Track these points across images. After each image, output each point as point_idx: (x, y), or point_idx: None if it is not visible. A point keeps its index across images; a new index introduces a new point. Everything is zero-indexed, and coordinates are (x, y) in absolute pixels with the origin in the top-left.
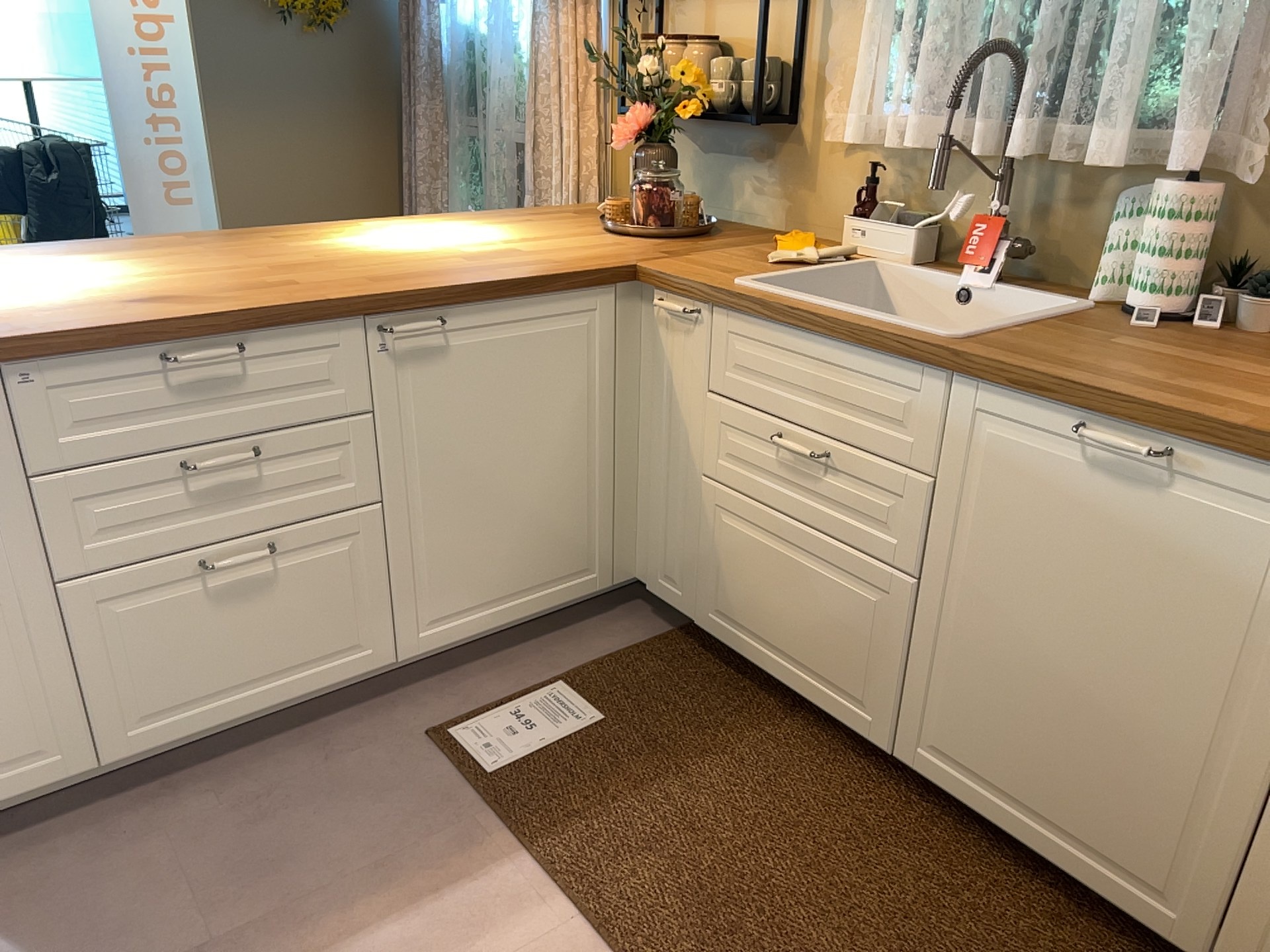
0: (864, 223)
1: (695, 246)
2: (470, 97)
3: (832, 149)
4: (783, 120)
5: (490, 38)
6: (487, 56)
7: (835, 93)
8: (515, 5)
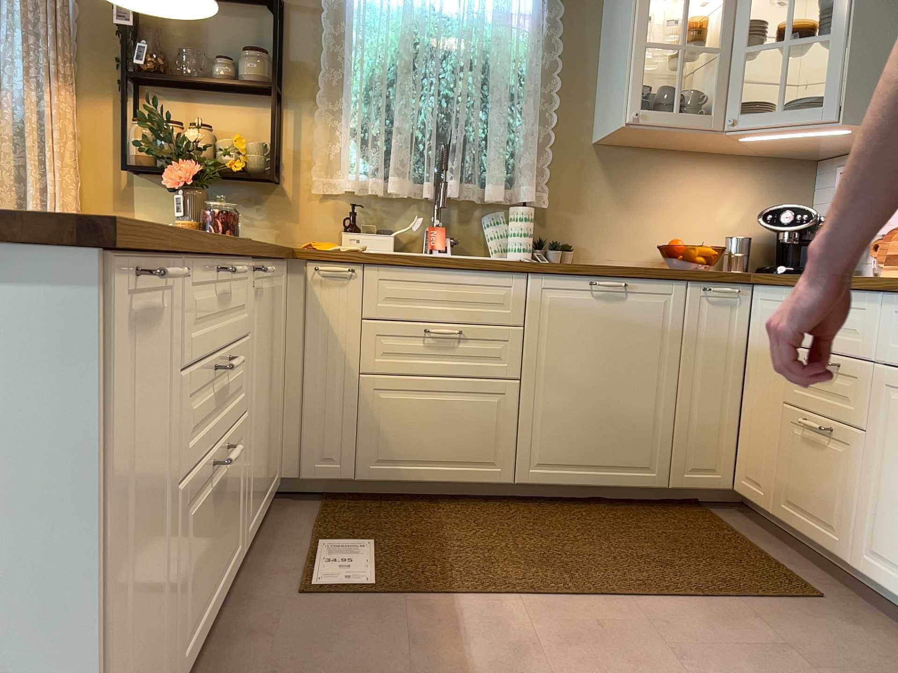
0: (360, 233)
1: None
2: None
3: (312, 197)
4: (270, 180)
5: None
6: None
7: (311, 166)
8: None
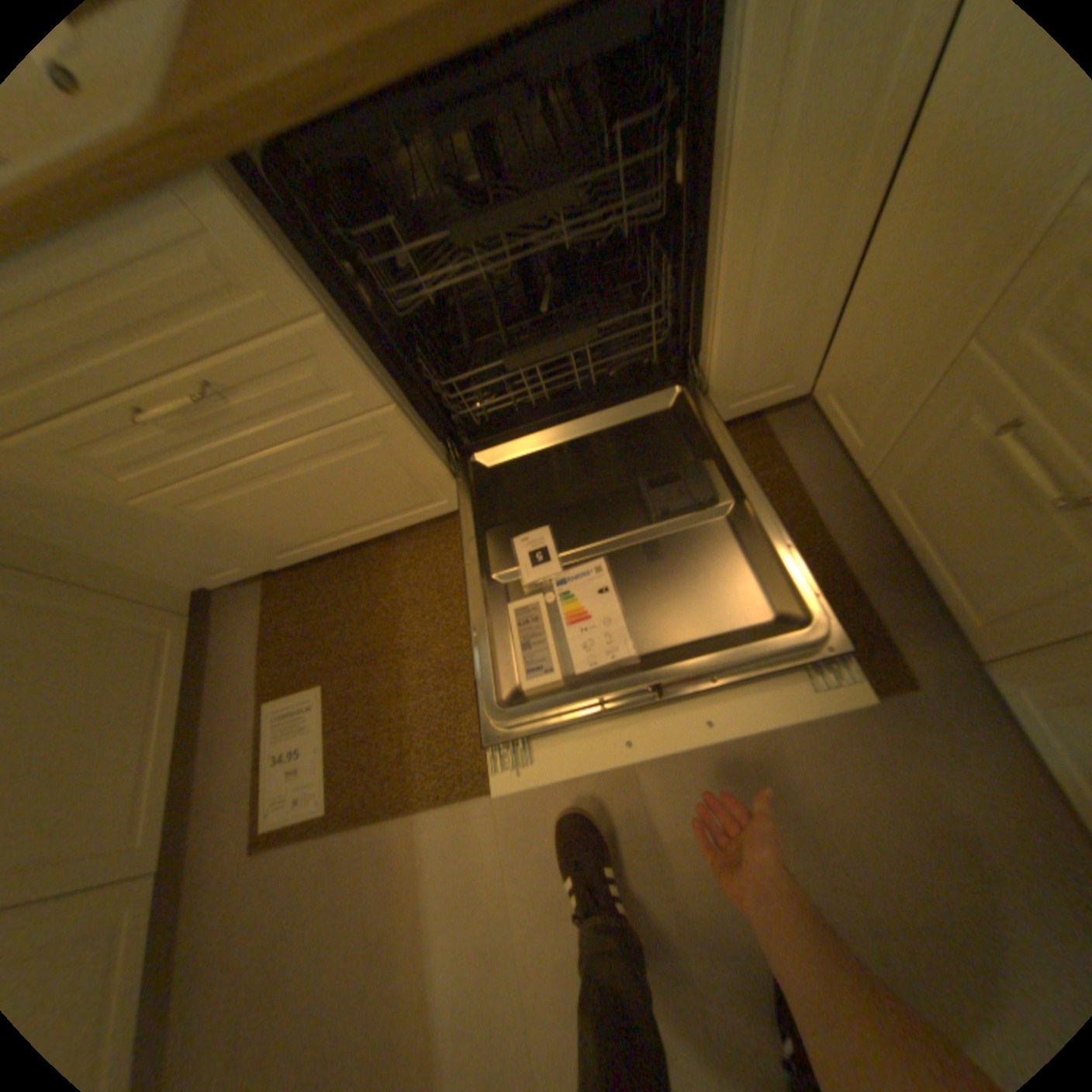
0: None
1: None
2: None
3: None
4: None
5: None
6: None
7: None
8: None
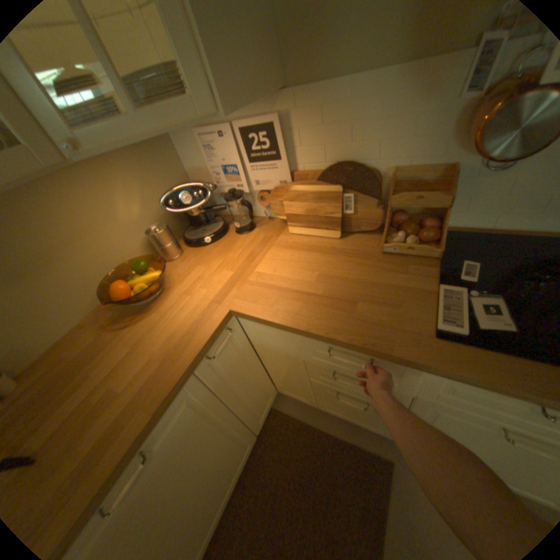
0: None
1: None
2: None
3: None
4: None
5: None
6: None
7: None
8: None
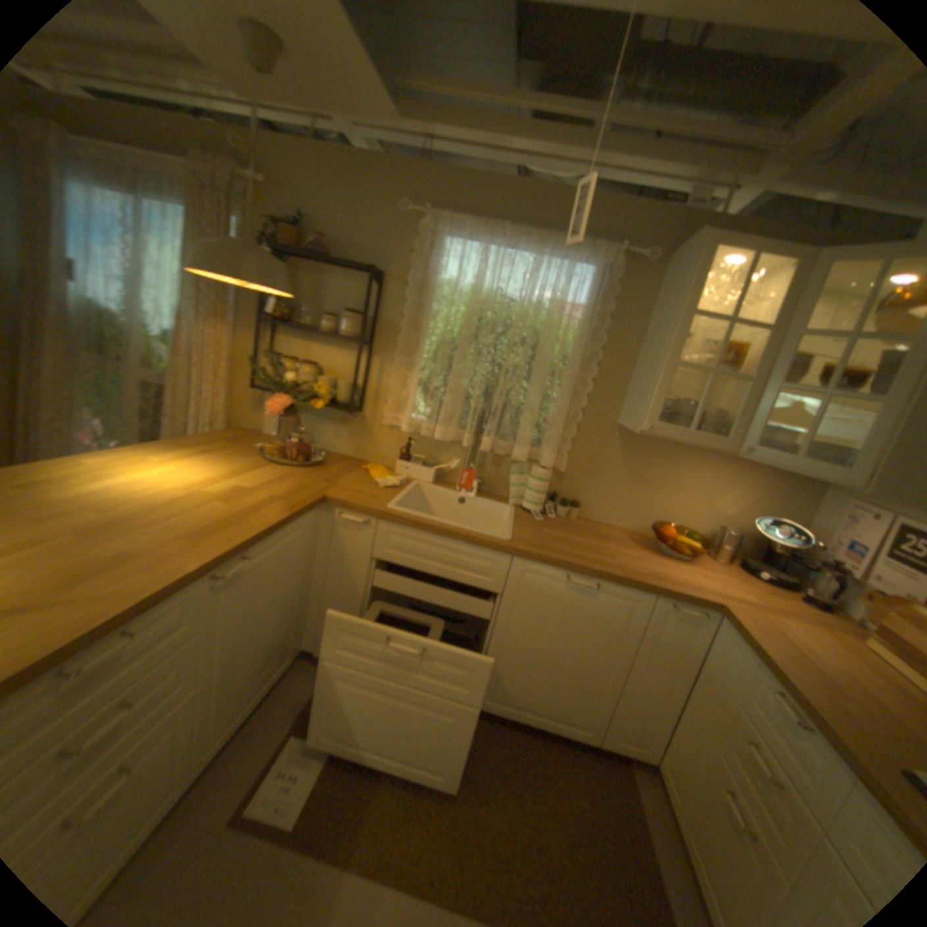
0: (408, 464)
1: (330, 474)
2: (92, 344)
3: (382, 426)
4: (354, 407)
5: (117, 314)
6: (115, 324)
7: (385, 402)
8: (147, 302)
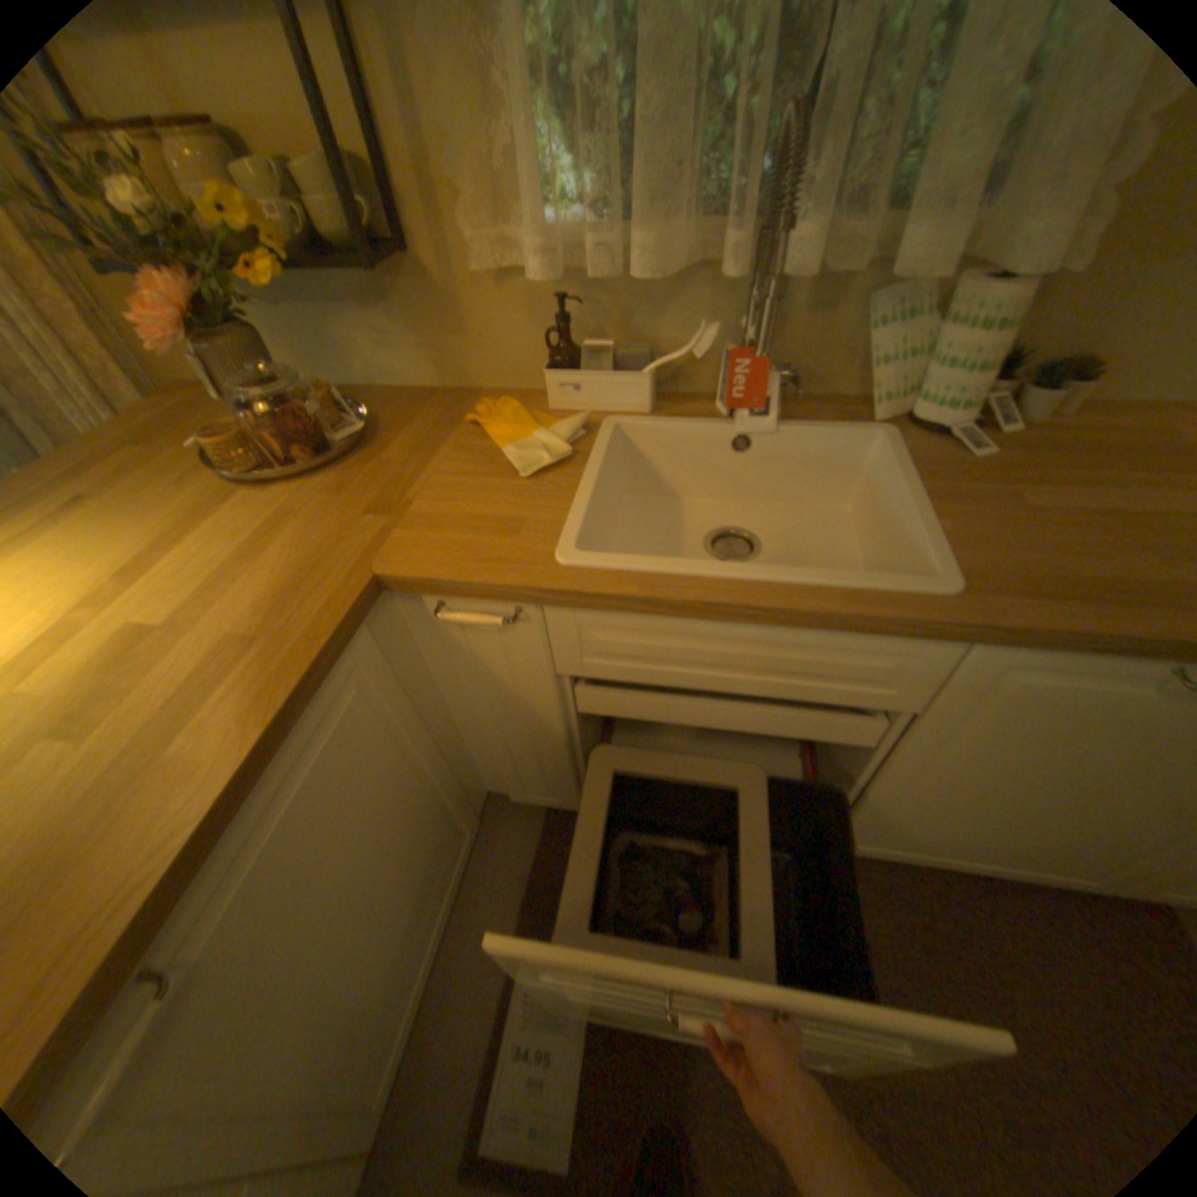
0: (578, 373)
1: (388, 469)
2: None
3: (478, 274)
4: (383, 239)
5: None
6: None
7: (456, 190)
8: None
